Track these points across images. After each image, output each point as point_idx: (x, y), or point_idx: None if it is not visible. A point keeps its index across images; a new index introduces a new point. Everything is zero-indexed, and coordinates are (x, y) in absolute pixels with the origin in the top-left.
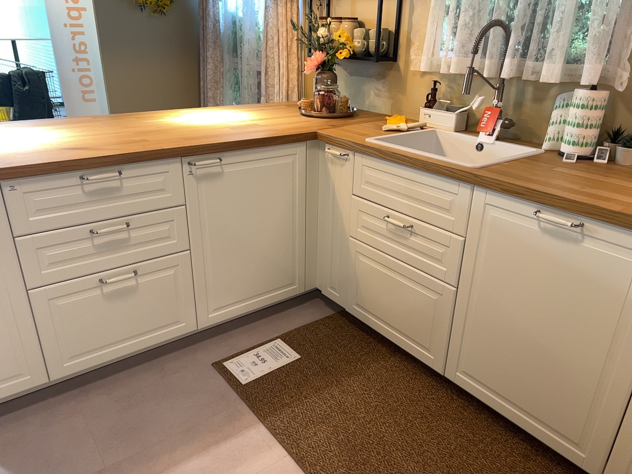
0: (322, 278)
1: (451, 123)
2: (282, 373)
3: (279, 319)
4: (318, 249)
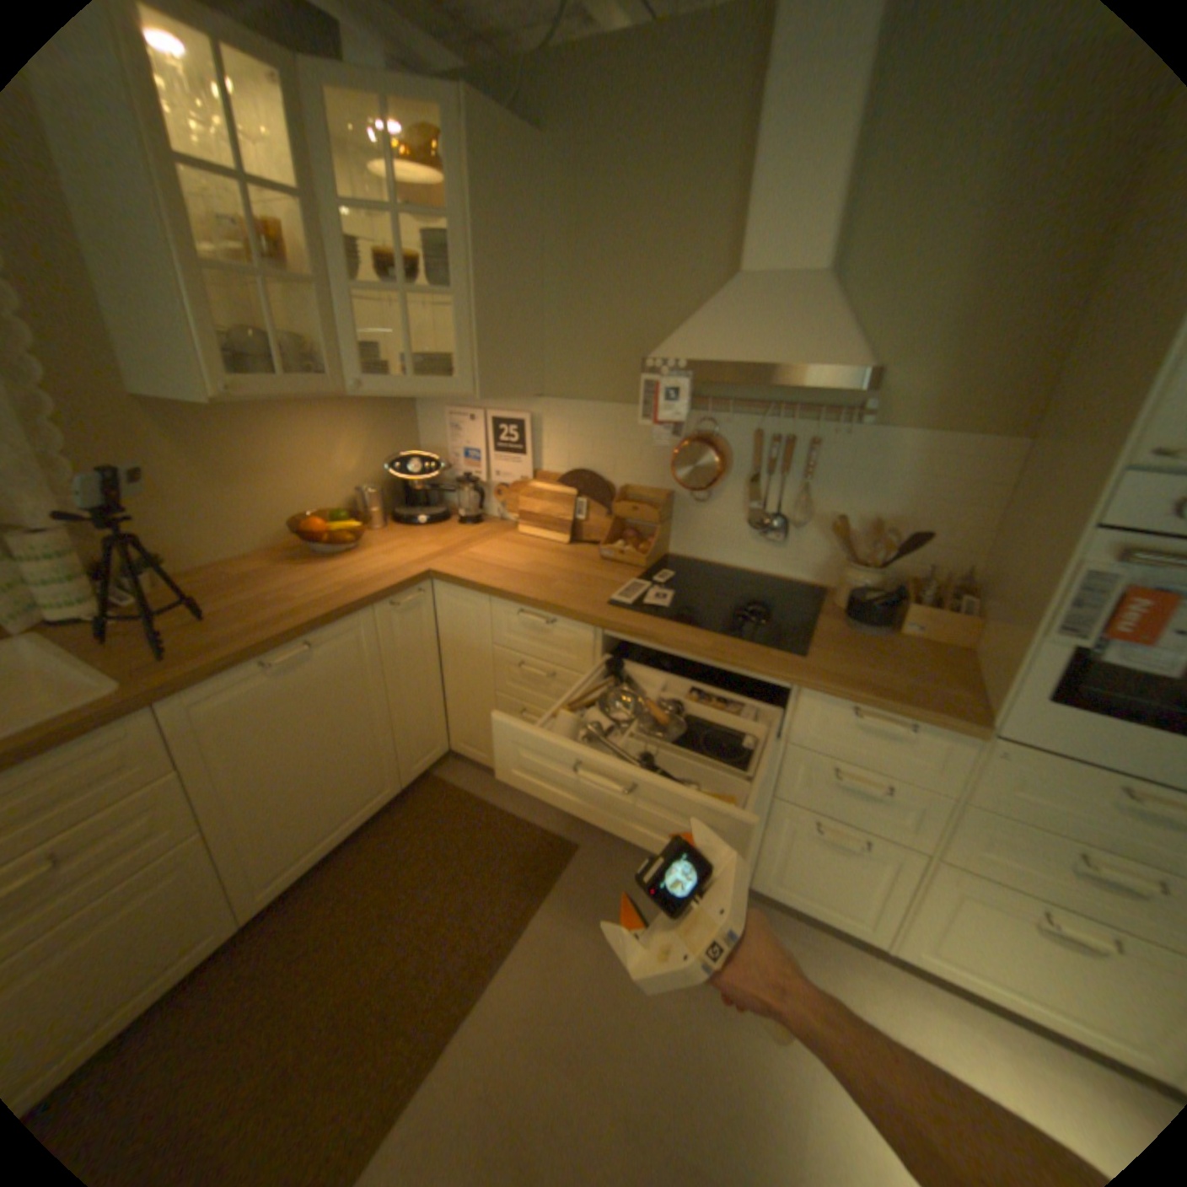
0: None
1: None
2: None
3: None
4: None
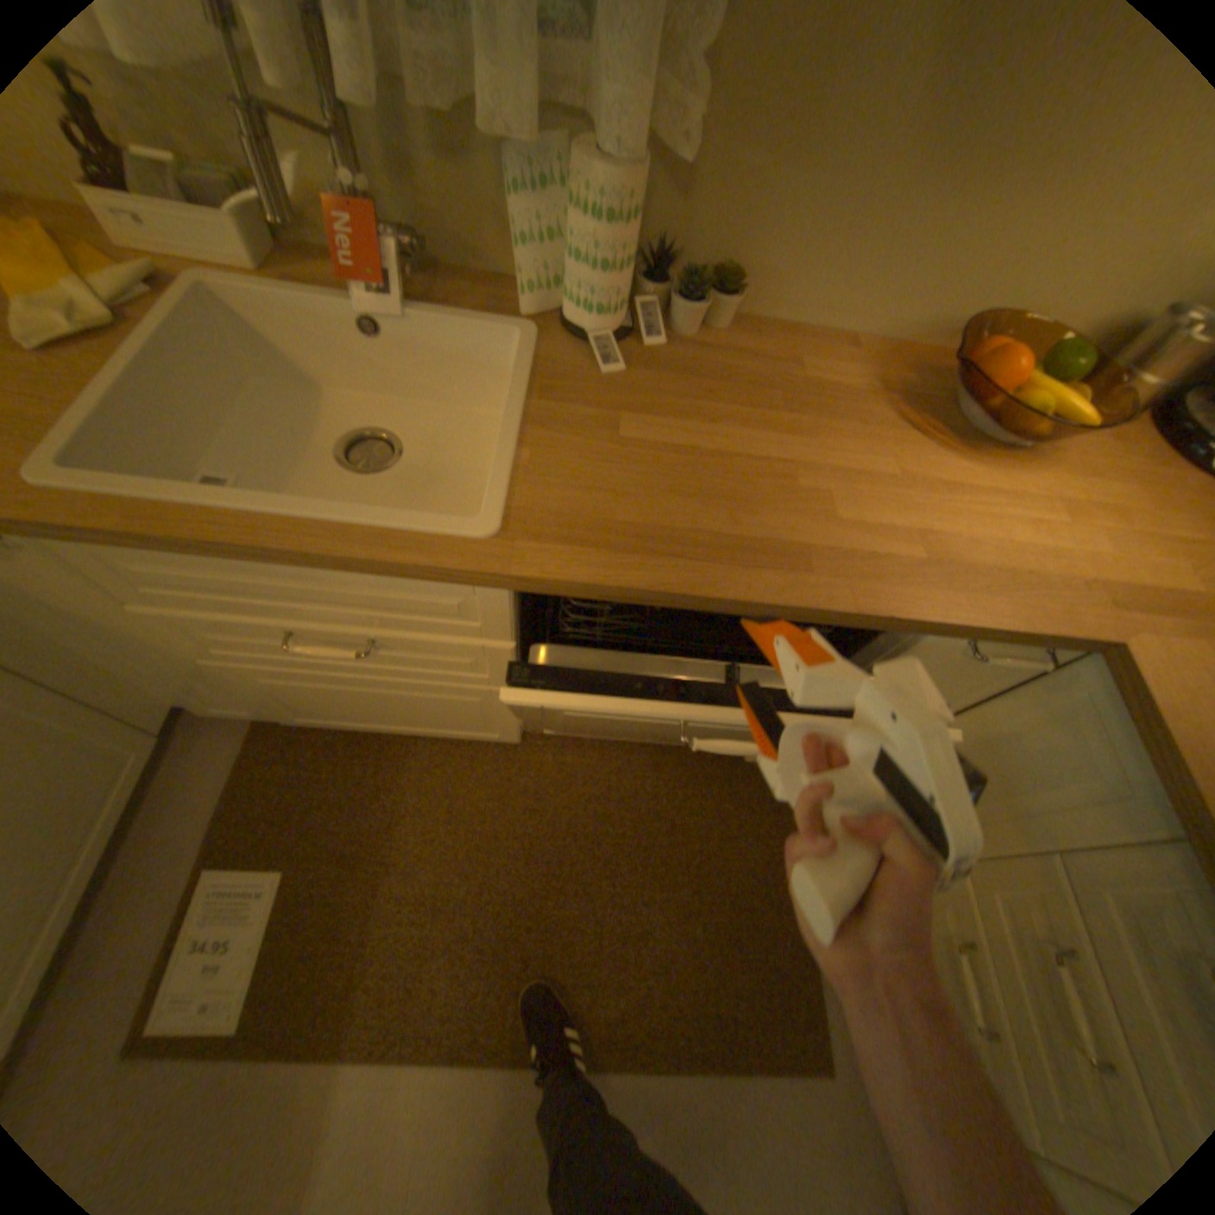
0: (174, 698)
1: (235, 242)
2: (280, 937)
3: (156, 821)
4: (114, 674)
